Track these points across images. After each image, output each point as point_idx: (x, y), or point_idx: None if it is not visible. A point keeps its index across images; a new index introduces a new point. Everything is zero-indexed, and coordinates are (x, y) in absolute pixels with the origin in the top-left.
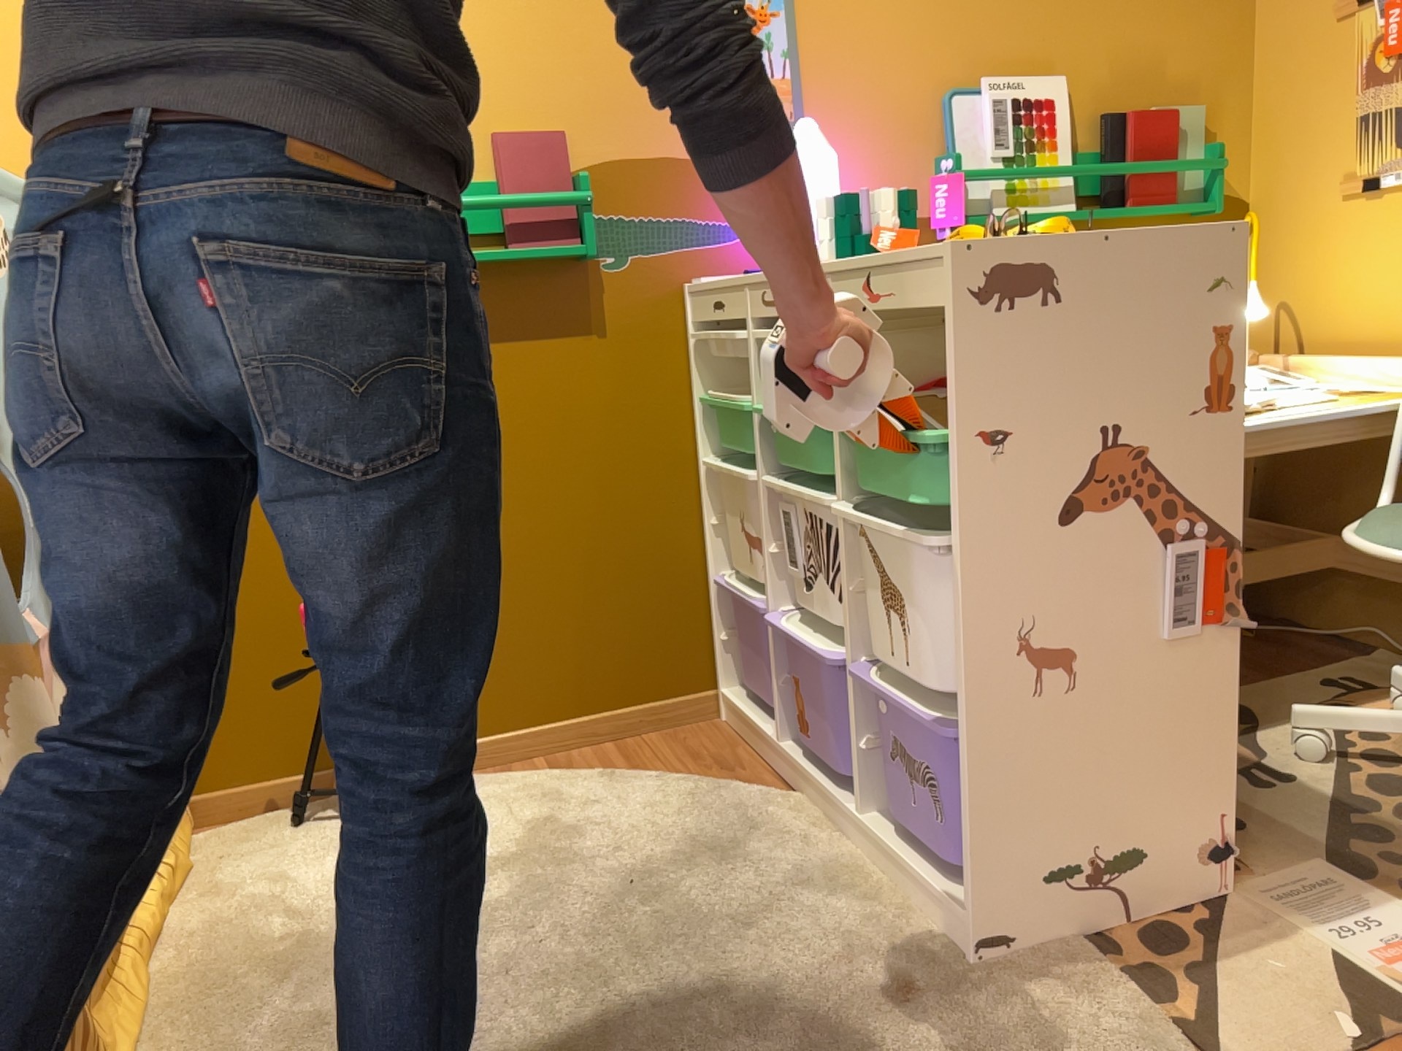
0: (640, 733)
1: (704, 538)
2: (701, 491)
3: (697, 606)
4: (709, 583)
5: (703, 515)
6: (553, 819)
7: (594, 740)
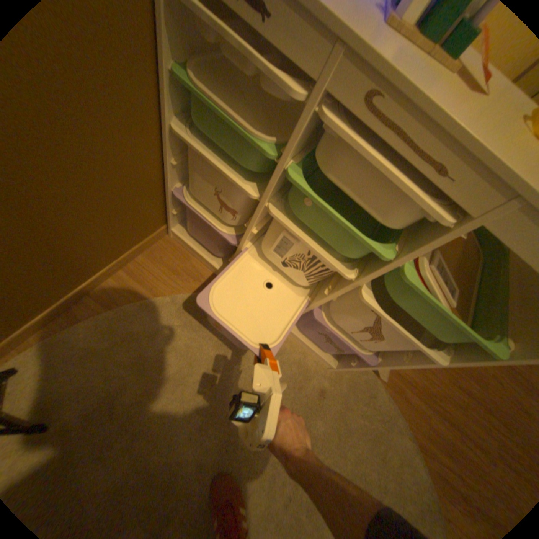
0: (135, 259)
1: (163, 166)
2: (162, 140)
3: (157, 200)
4: (164, 187)
5: (162, 154)
6: (144, 356)
7: (113, 273)
